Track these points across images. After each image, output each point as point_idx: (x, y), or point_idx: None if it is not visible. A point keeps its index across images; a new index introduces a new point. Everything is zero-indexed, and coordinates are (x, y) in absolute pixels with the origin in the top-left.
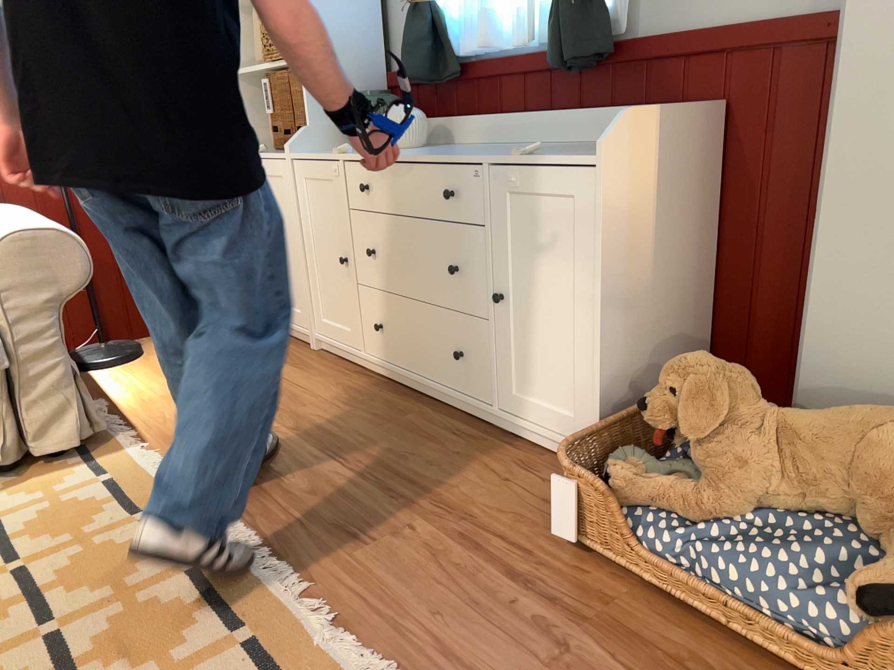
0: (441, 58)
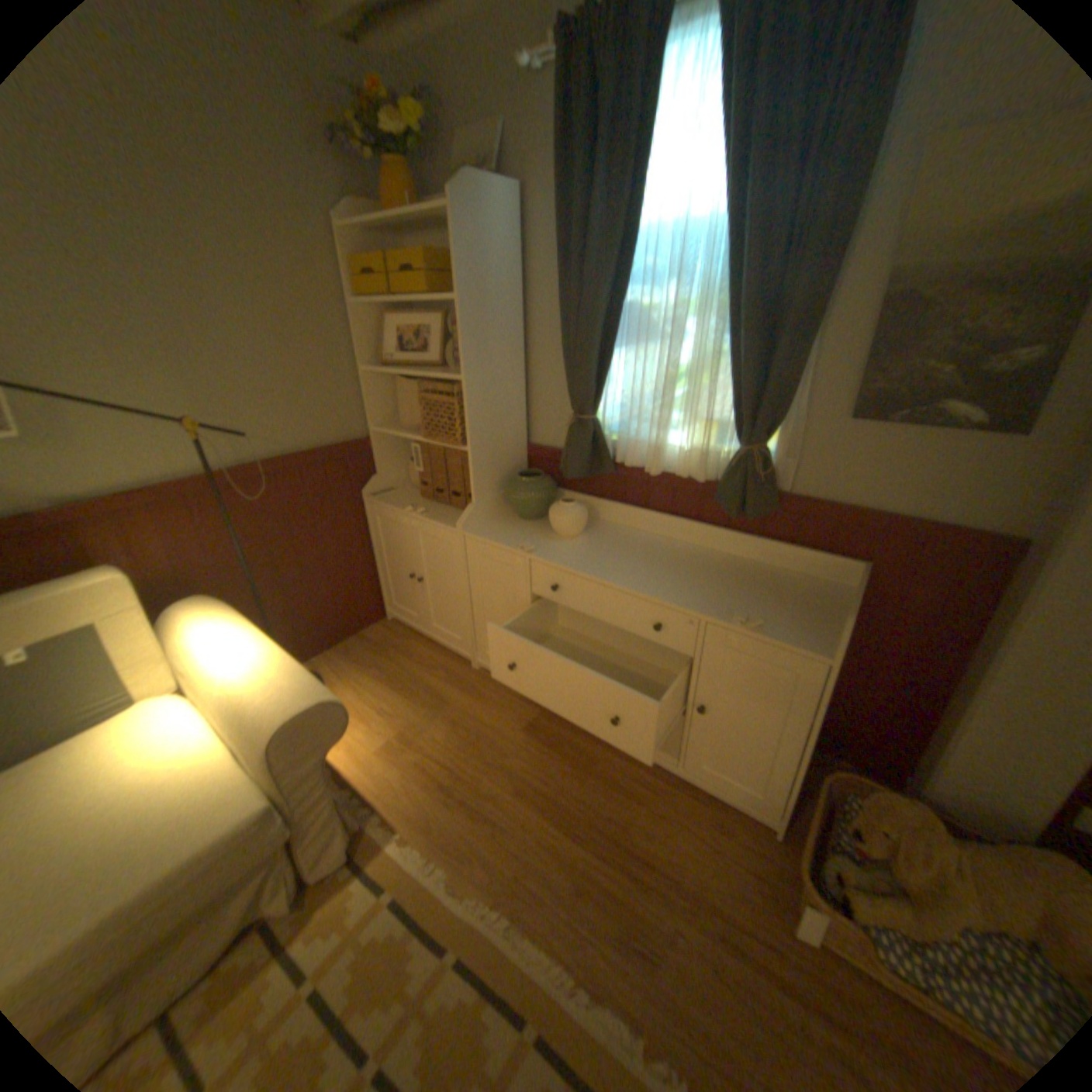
0: (596, 455)
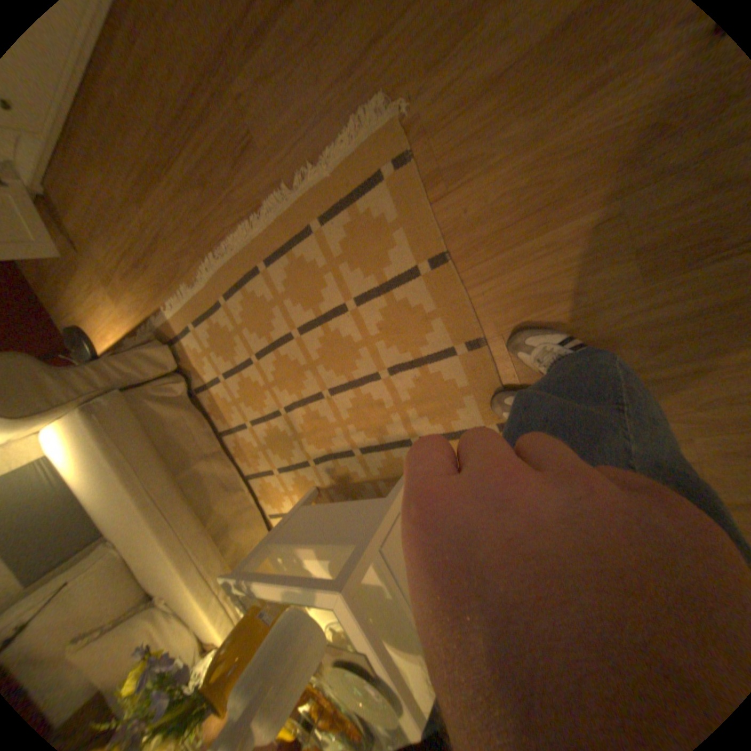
0: None
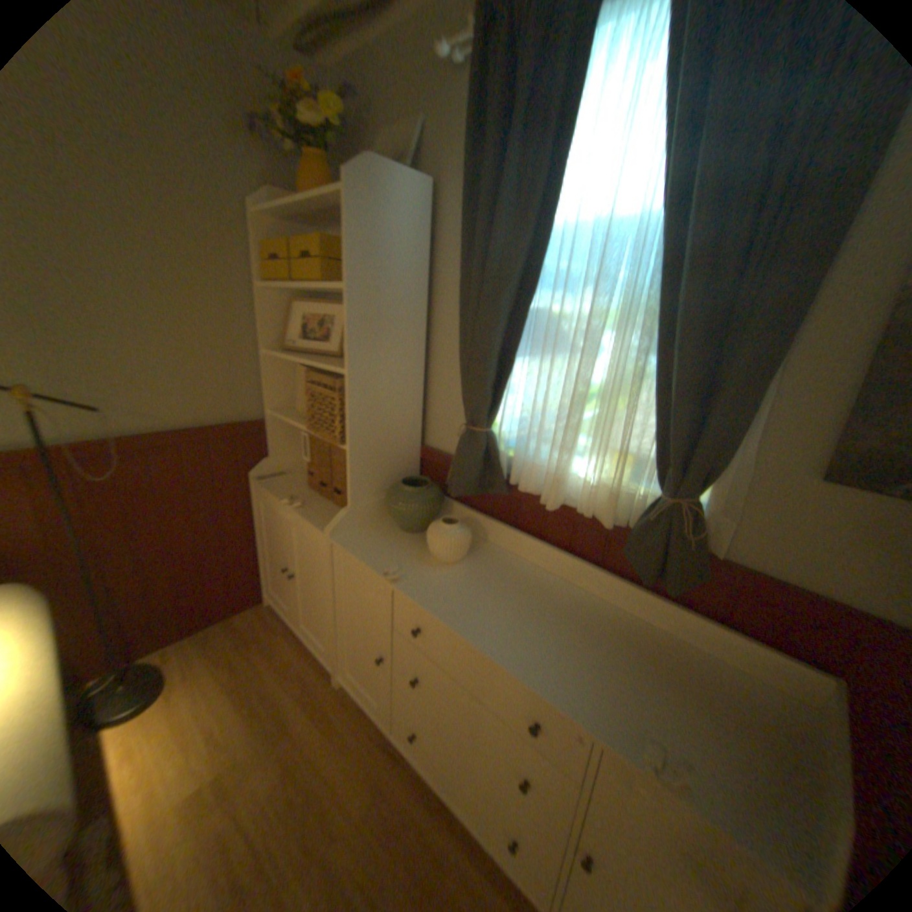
0: (489, 471)
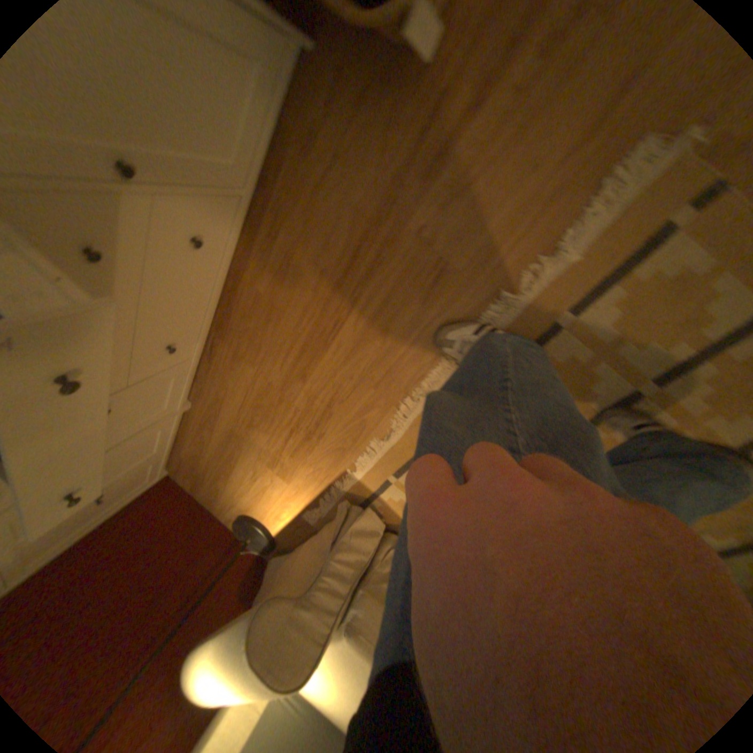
0: None
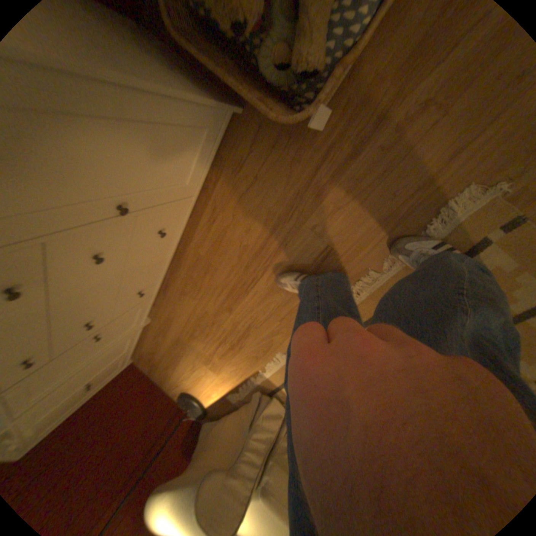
0: None
